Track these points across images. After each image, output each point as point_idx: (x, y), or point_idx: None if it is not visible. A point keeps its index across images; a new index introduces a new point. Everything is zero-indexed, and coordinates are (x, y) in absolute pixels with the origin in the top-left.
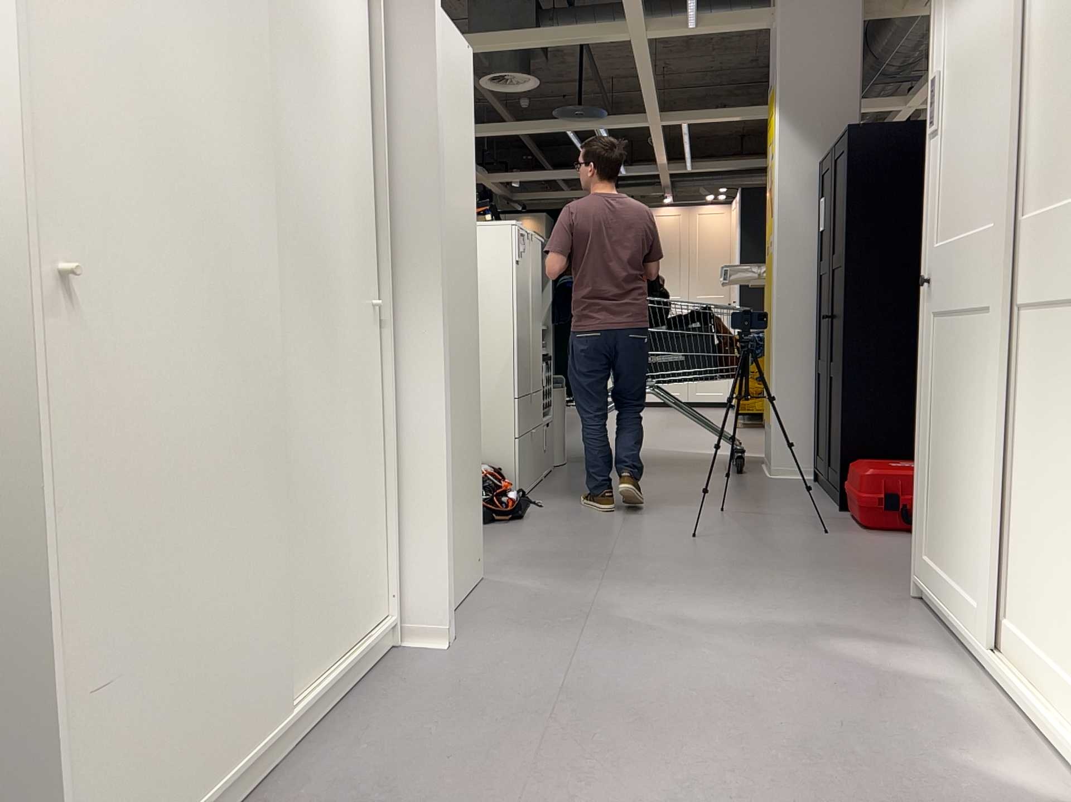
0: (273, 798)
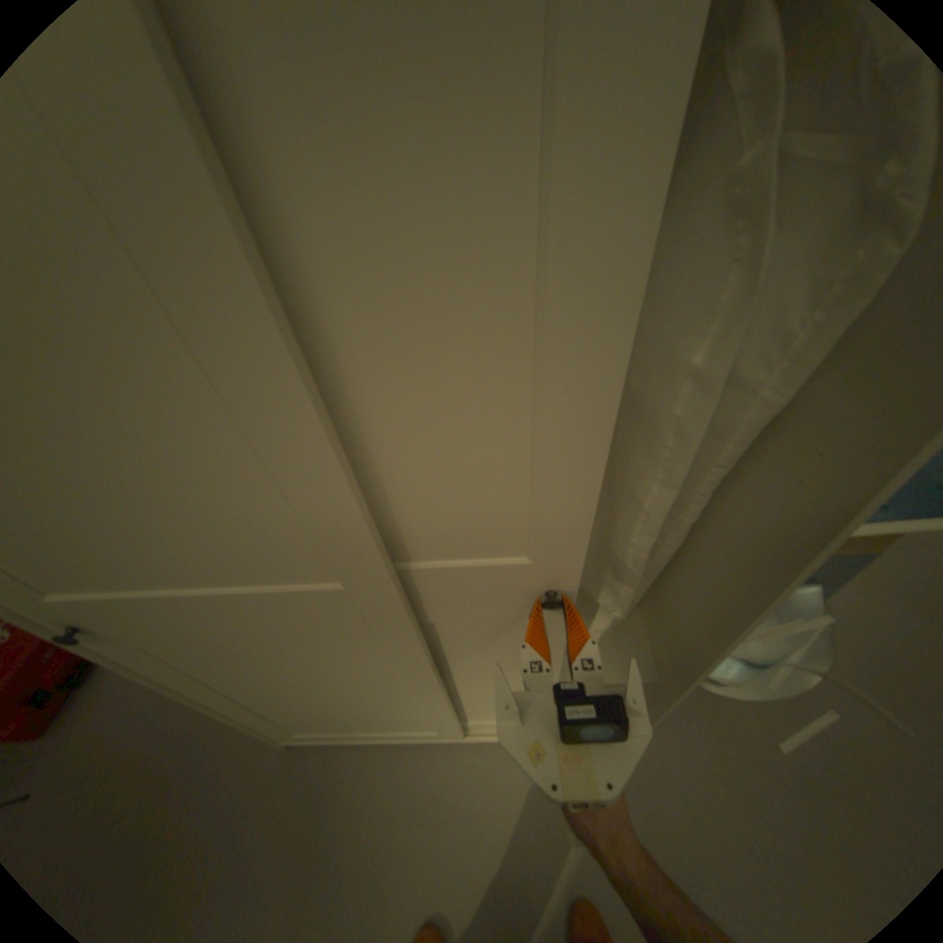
0: None
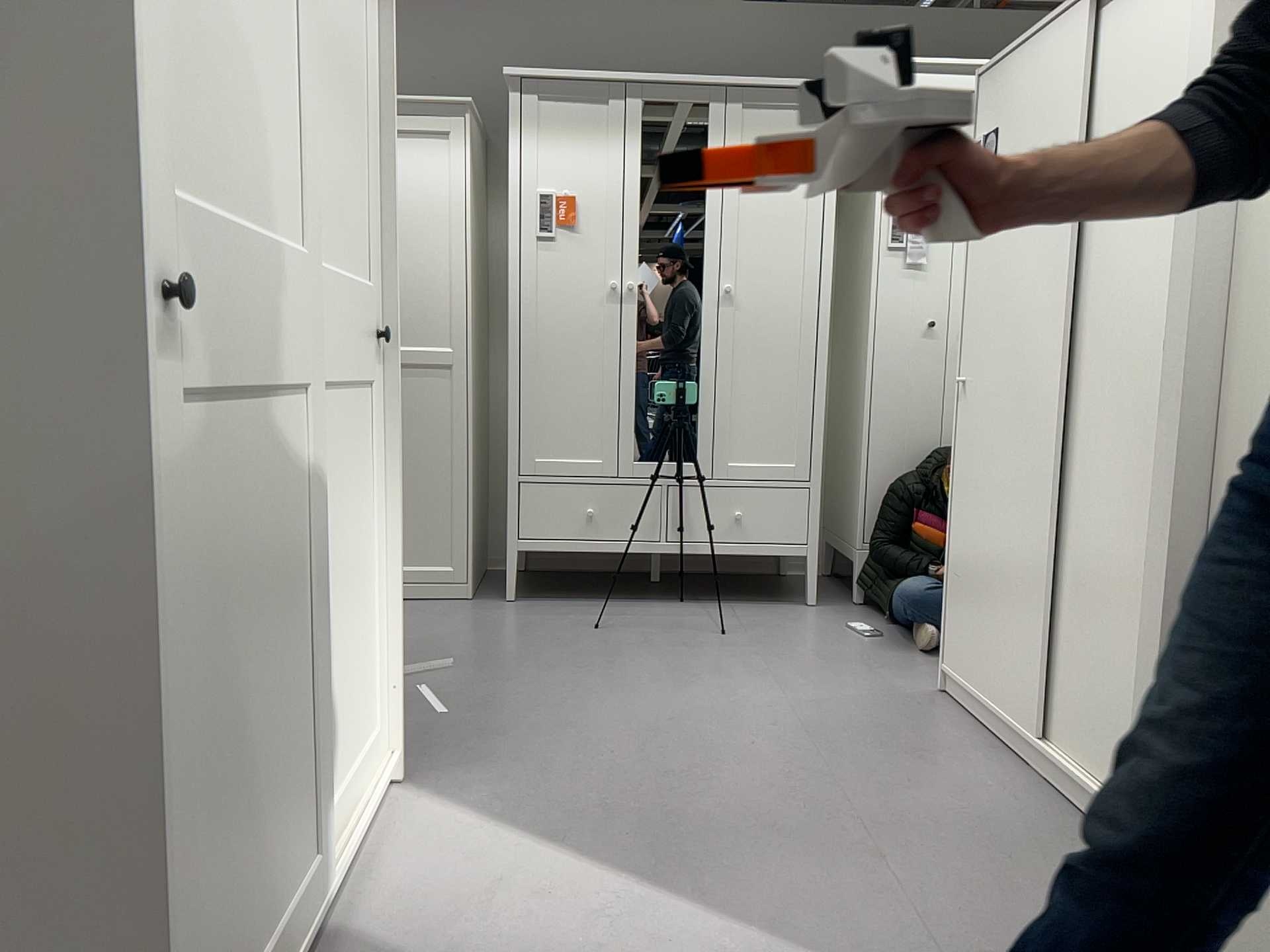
0: (994, 754)
